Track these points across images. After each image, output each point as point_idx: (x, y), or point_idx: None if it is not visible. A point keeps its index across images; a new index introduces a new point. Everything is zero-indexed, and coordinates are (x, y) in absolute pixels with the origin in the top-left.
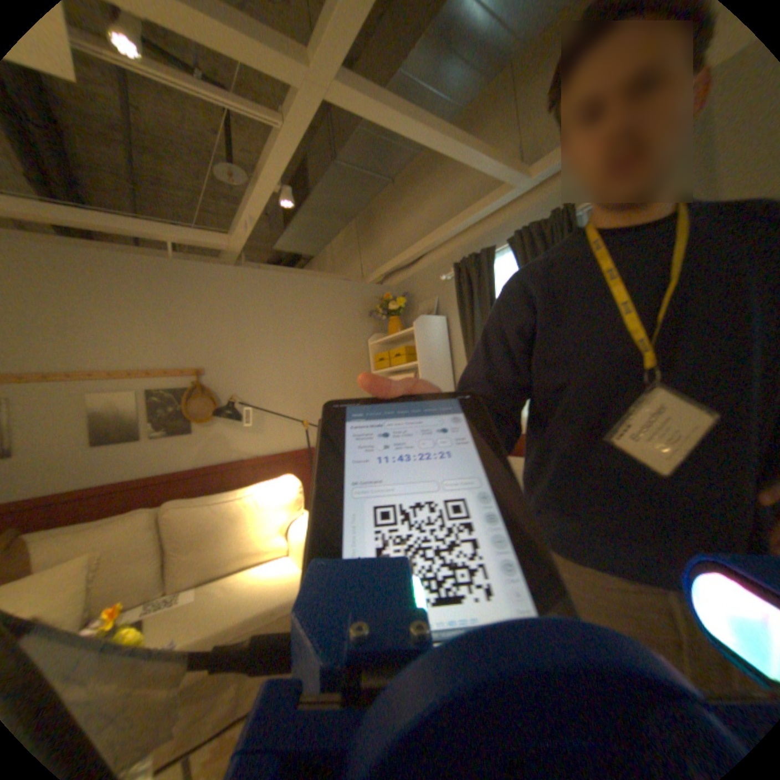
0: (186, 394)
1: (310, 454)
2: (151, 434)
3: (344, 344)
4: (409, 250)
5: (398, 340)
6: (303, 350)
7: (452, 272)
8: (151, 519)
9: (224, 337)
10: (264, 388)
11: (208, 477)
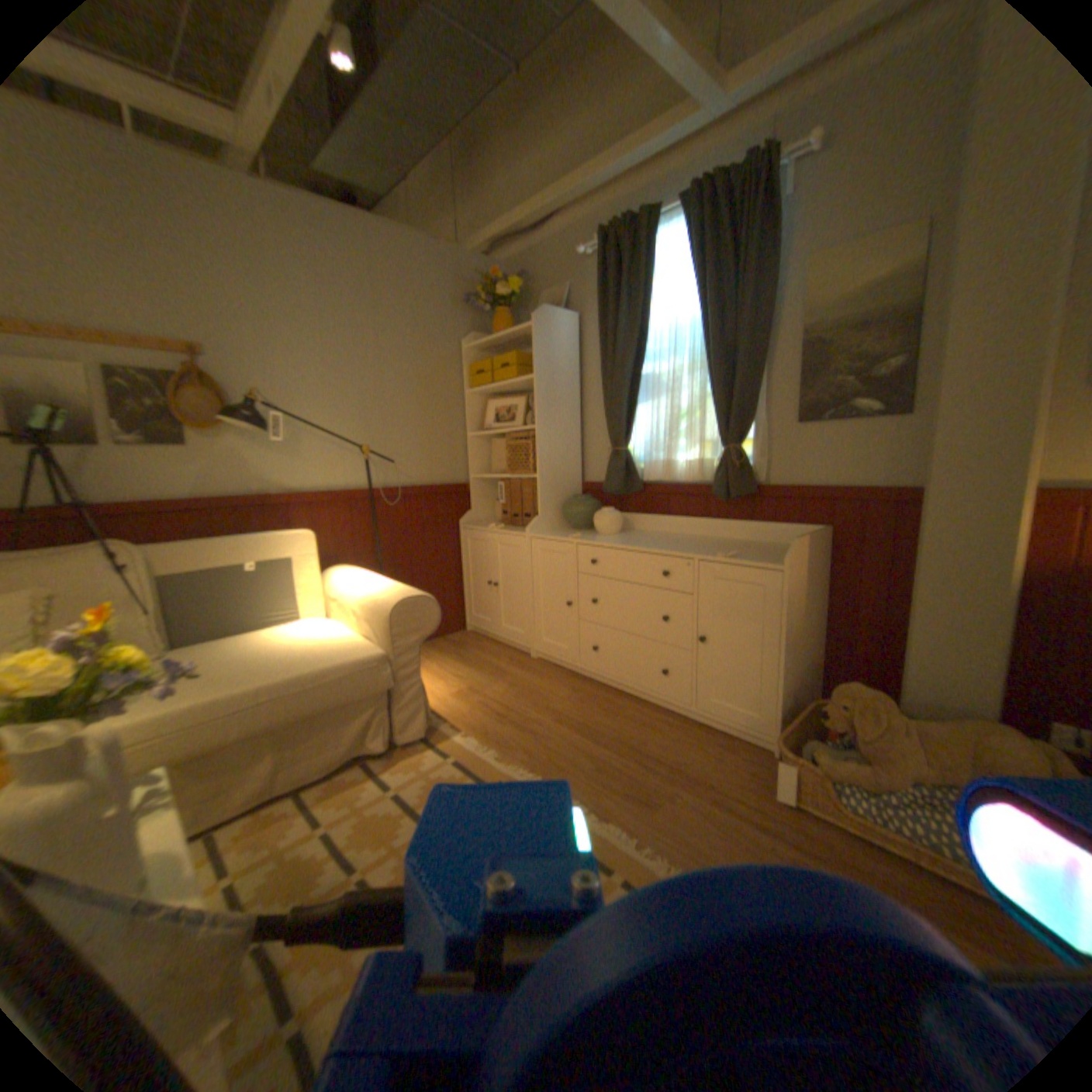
0: (173, 380)
1: (371, 494)
2: (116, 437)
3: (425, 341)
4: (531, 201)
5: (506, 344)
6: (361, 340)
7: (594, 242)
8: (130, 554)
9: (233, 297)
10: (299, 390)
11: (214, 513)
